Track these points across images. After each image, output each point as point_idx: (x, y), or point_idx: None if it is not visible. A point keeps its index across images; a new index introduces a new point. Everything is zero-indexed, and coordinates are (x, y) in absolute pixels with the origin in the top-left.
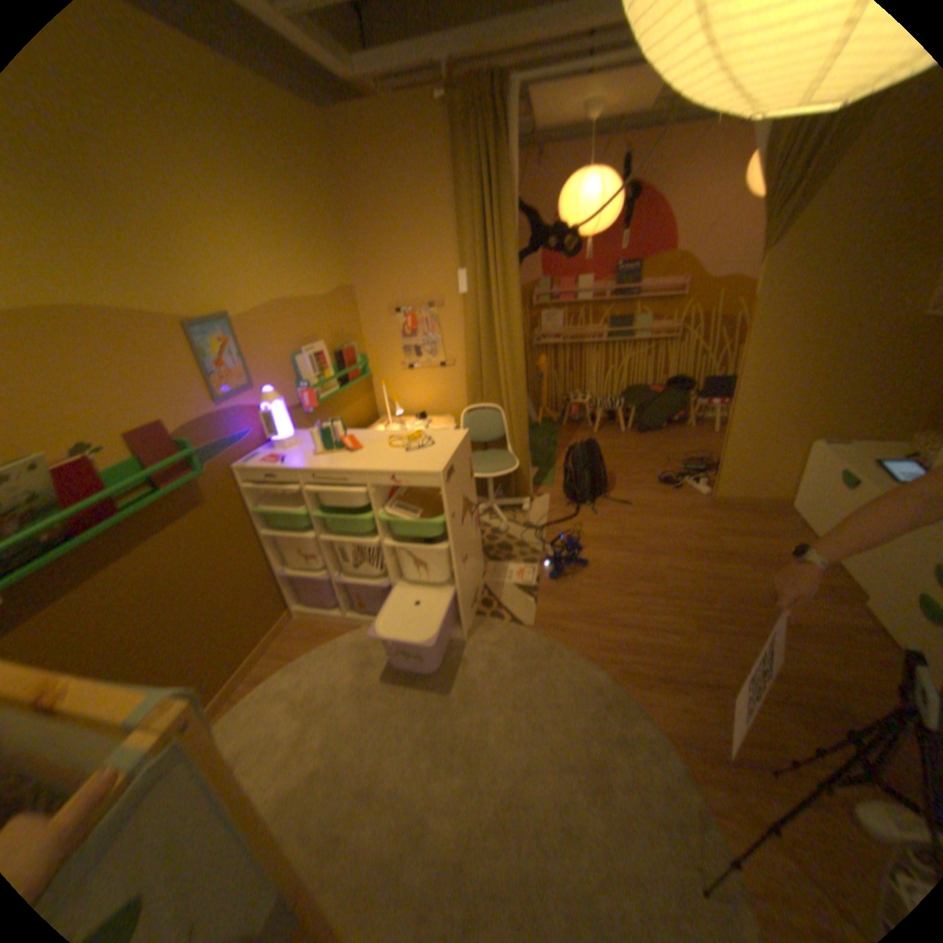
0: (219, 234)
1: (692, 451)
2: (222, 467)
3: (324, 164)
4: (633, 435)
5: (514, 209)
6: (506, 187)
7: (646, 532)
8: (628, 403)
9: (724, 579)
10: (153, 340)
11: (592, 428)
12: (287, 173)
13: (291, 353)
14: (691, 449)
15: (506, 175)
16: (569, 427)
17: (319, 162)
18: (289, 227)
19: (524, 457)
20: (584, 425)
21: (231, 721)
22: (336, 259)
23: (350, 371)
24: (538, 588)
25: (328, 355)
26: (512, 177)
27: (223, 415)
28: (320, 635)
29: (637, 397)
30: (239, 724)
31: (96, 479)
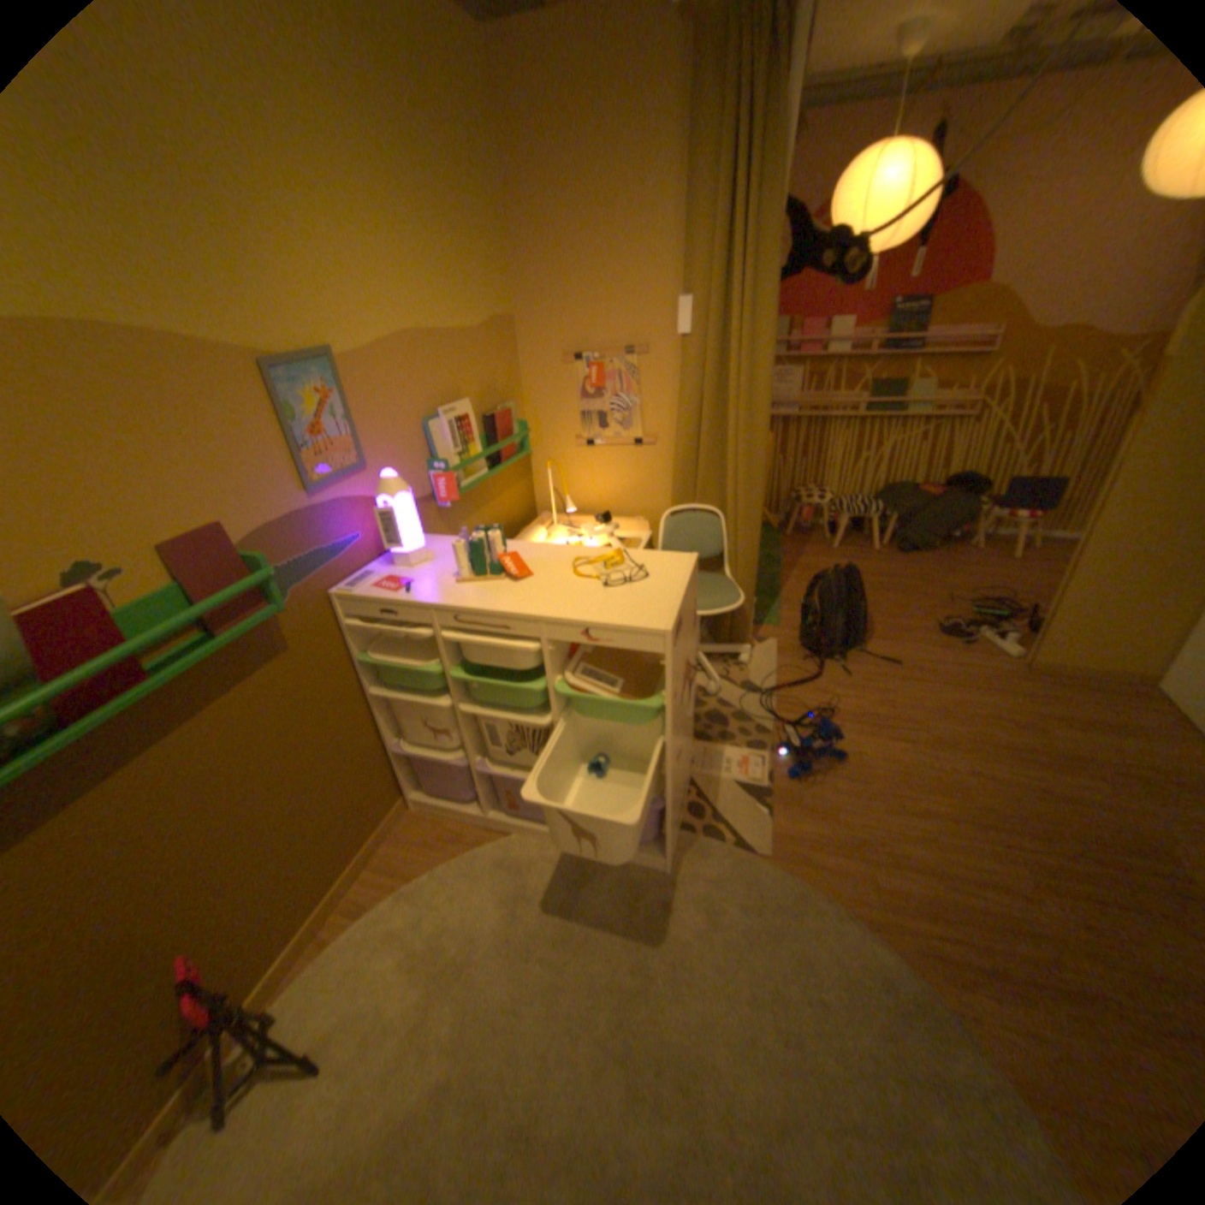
0: (322, 212)
1: (985, 585)
2: (317, 590)
3: (484, 115)
4: (893, 554)
5: (784, 196)
6: (779, 156)
7: (931, 710)
8: (888, 507)
9: (1067, 801)
10: (212, 384)
11: (831, 540)
12: (430, 122)
13: (424, 414)
14: (983, 581)
15: (780, 137)
16: (796, 536)
17: (478, 112)
18: (429, 213)
19: (751, 585)
20: (819, 534)
21: (319, 973)
22: (493, 270)
23: (505, 444)
24: (773, 790)
25: (475, 419)
26: (788, 141)
27: (321, 510)
28: (450, 838)
29: (902, 499)
30: (332, 982)
31: (109, 621)
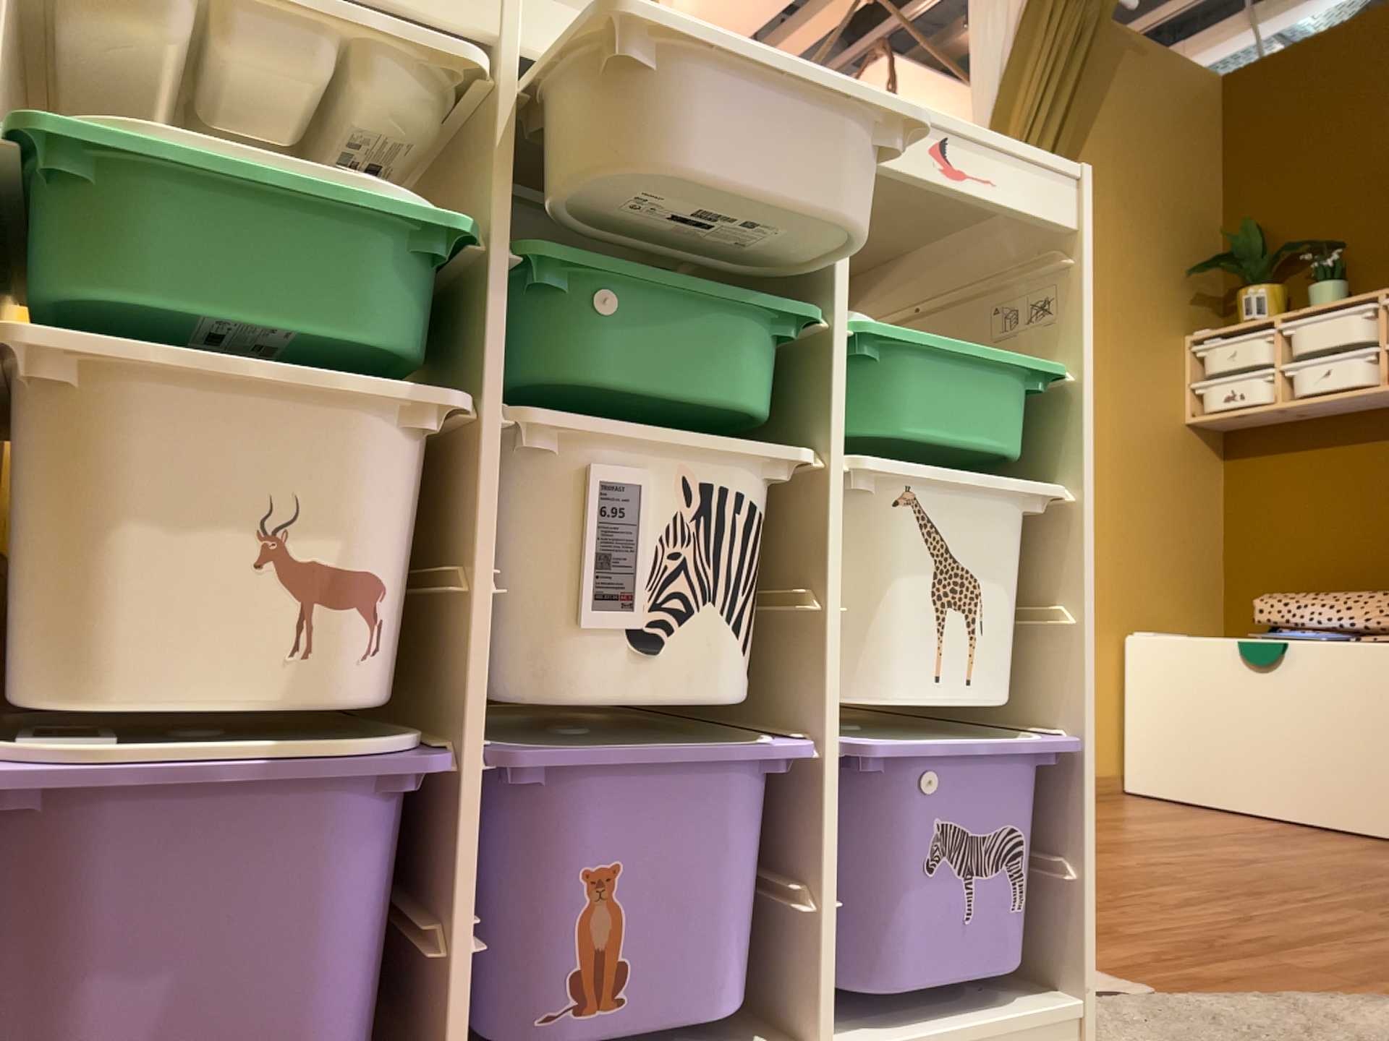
0: None
1: None
2: None
3: None
4: None
5: None
6: None
7: None
8: None
9: (1235, 855)
10: None
11: None
12: None
13: None
14: None
15: None
16: None
17: None
18: None
19: None
20: None
21: None
22: None
23: None
24: None
25: None
26: None
27: None
28: None
29: None
30: None
31: None
